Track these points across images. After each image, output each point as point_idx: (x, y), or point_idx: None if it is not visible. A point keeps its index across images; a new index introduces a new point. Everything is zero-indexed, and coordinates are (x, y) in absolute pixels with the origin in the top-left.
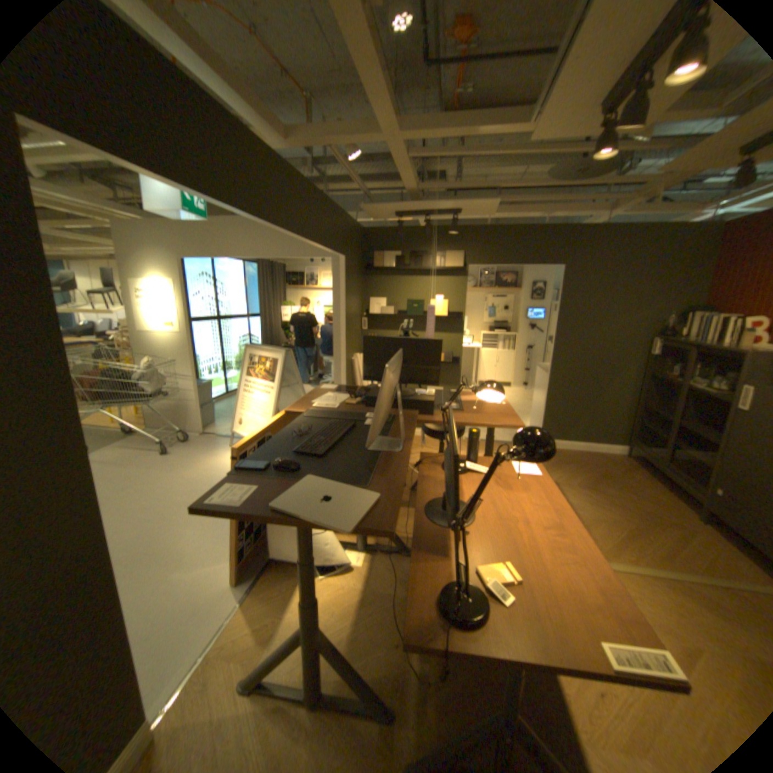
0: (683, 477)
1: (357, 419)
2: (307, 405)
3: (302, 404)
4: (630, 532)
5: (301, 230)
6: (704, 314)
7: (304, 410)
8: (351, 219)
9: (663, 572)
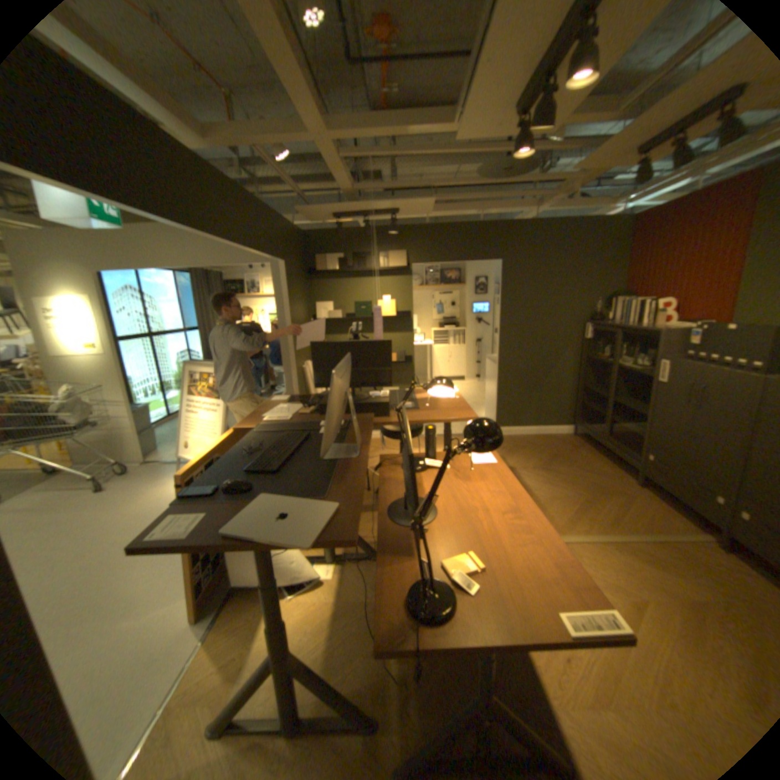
0: (621, 448)
1: (312, 429)
2: (258, 420)
3: (252, 419)
4: (581, 504)
5: (233, 236)
6: (625, 298)
7: (255, 425)
8: (288, 222)
9: (611, 537)
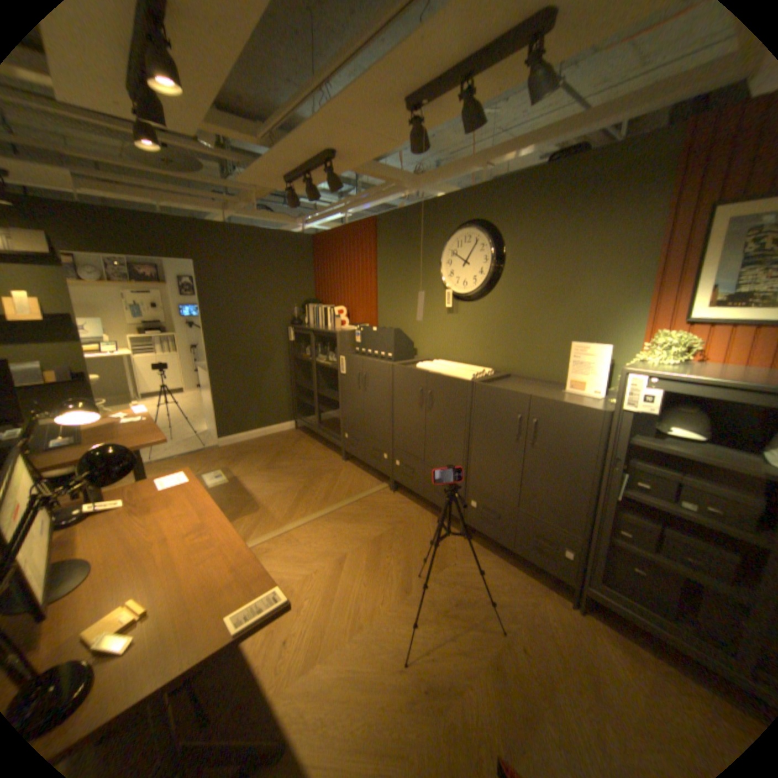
0: (328, 432)
1: None
2: None
3: None
4: (299, 491)
5: None
6: (314, 306)
7: None
8: None
9: (322, 510)
